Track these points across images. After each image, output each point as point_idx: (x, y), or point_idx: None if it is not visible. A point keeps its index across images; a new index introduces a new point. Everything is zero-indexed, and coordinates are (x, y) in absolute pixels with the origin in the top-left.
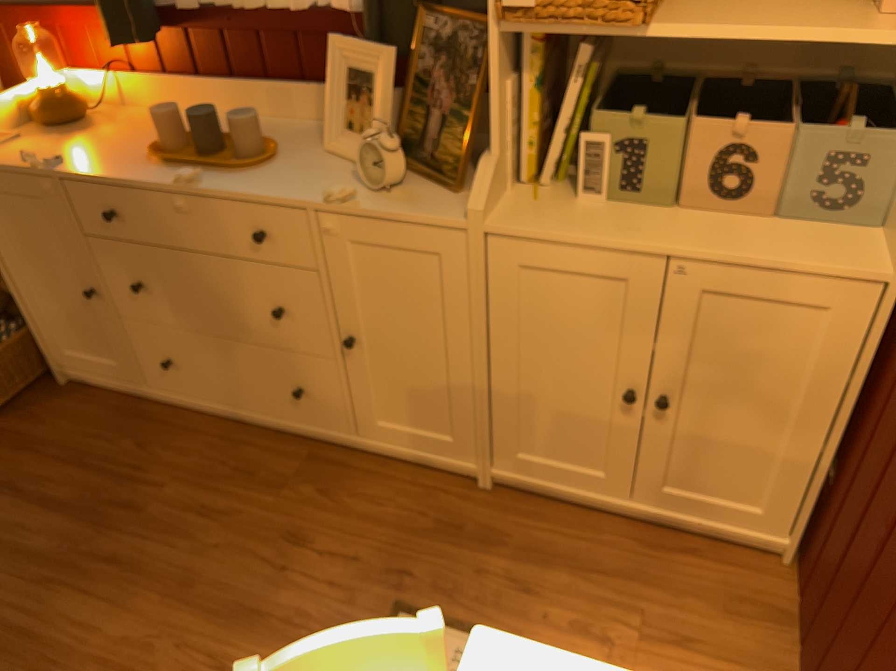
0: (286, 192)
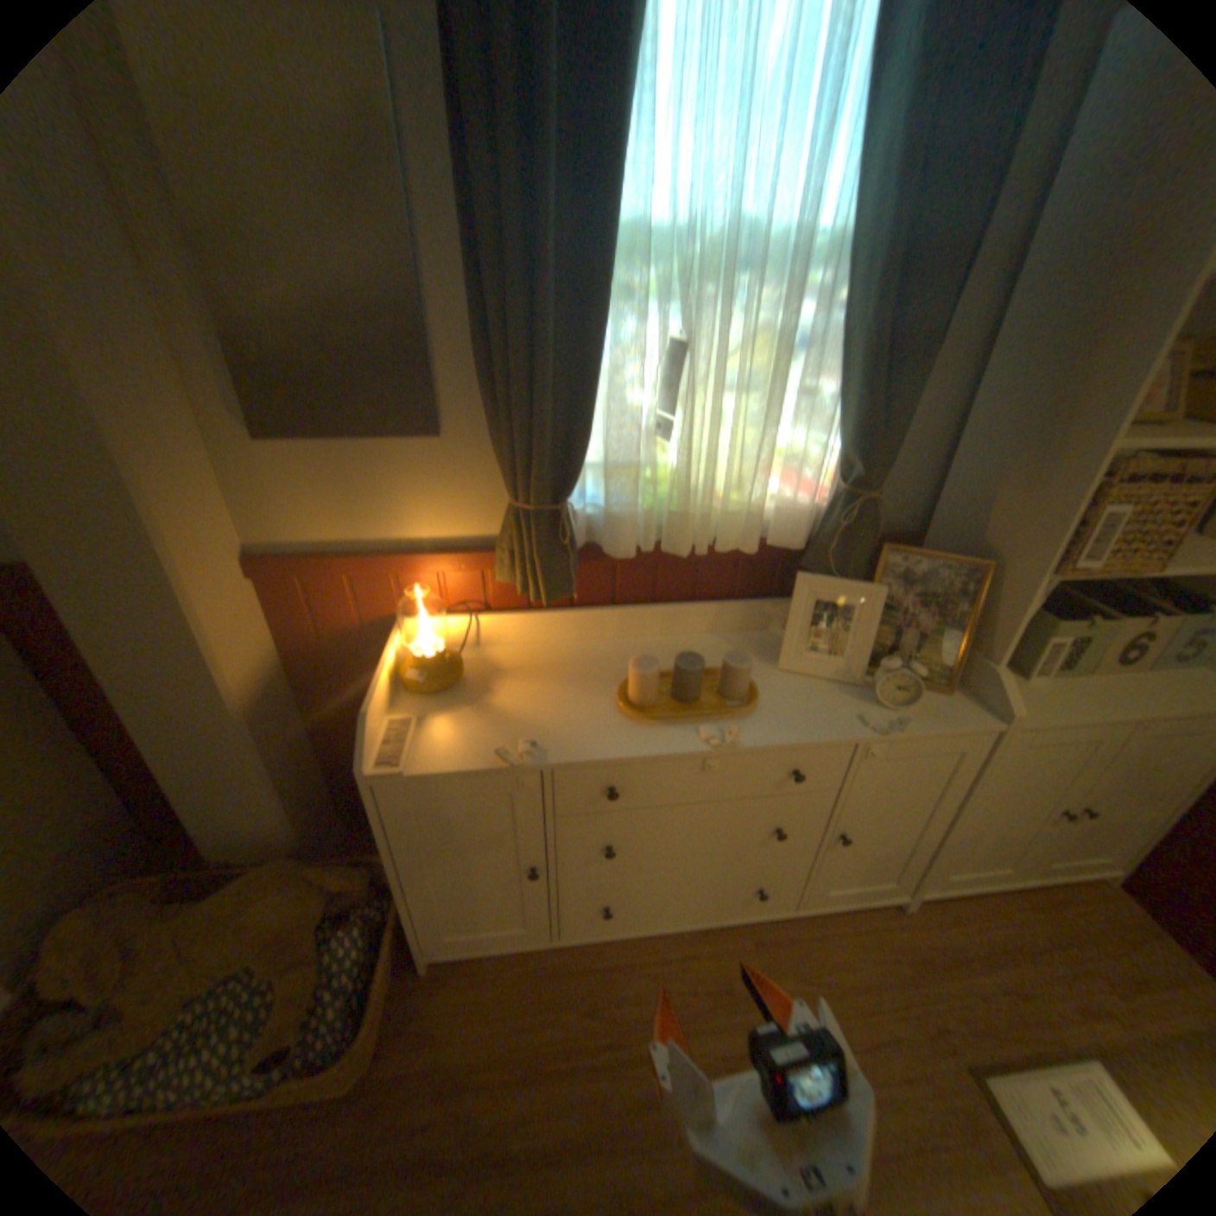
0: (820, 728)
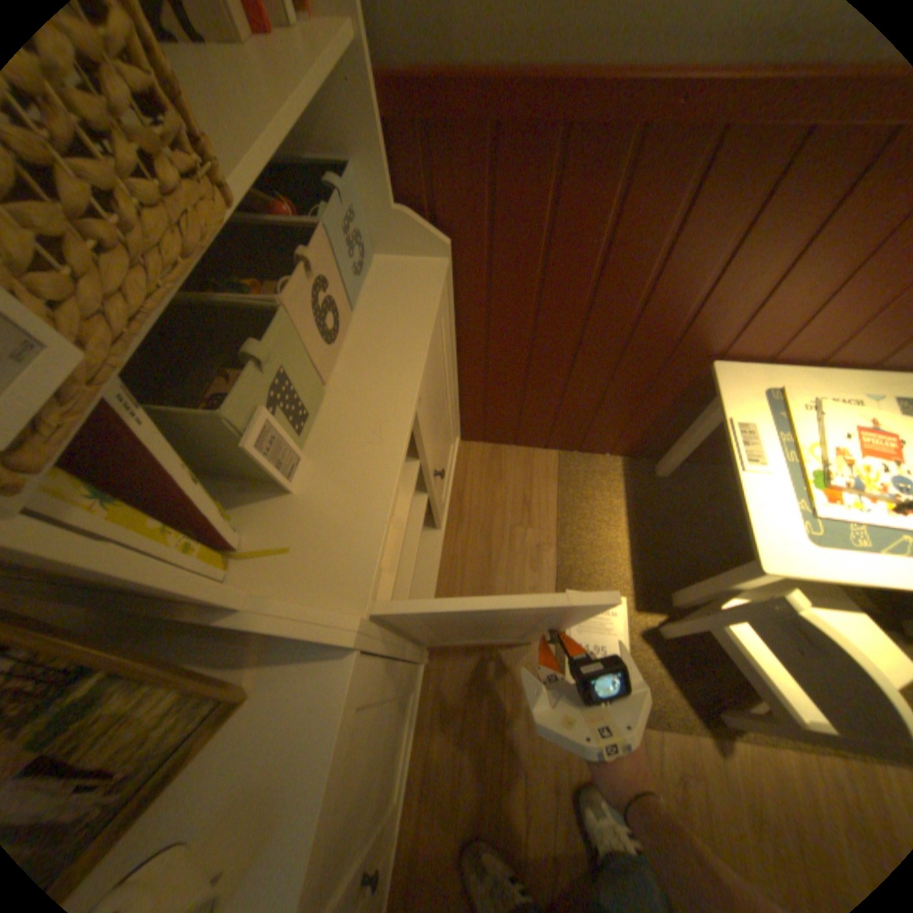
0: None
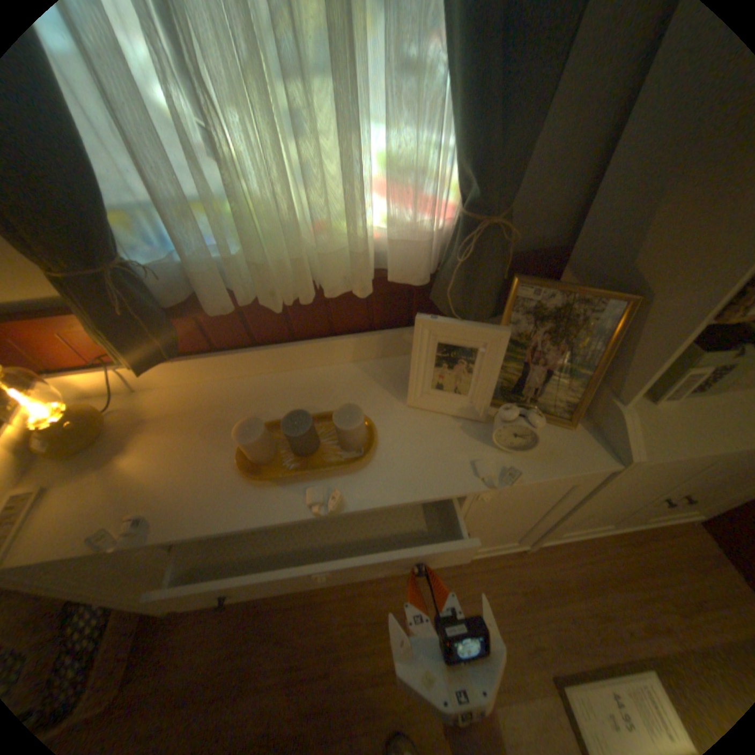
0: (431, 481)
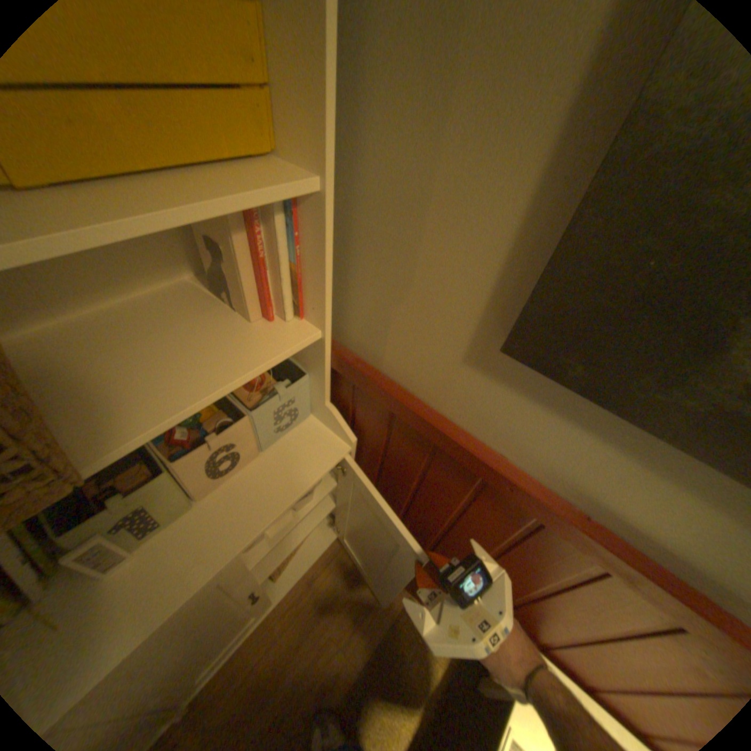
0: None
